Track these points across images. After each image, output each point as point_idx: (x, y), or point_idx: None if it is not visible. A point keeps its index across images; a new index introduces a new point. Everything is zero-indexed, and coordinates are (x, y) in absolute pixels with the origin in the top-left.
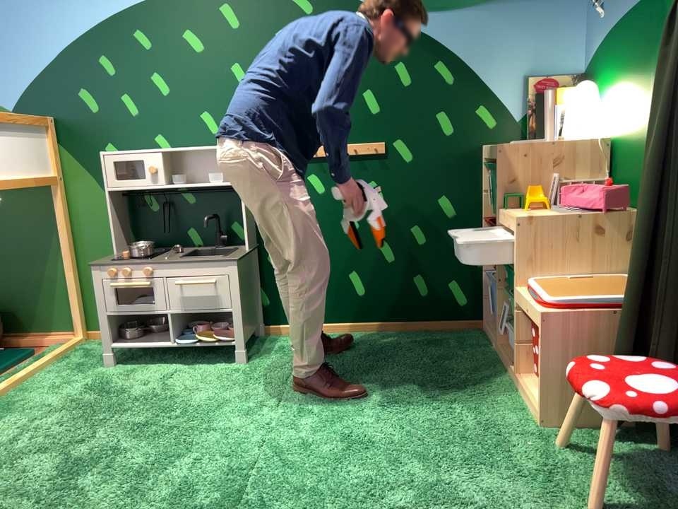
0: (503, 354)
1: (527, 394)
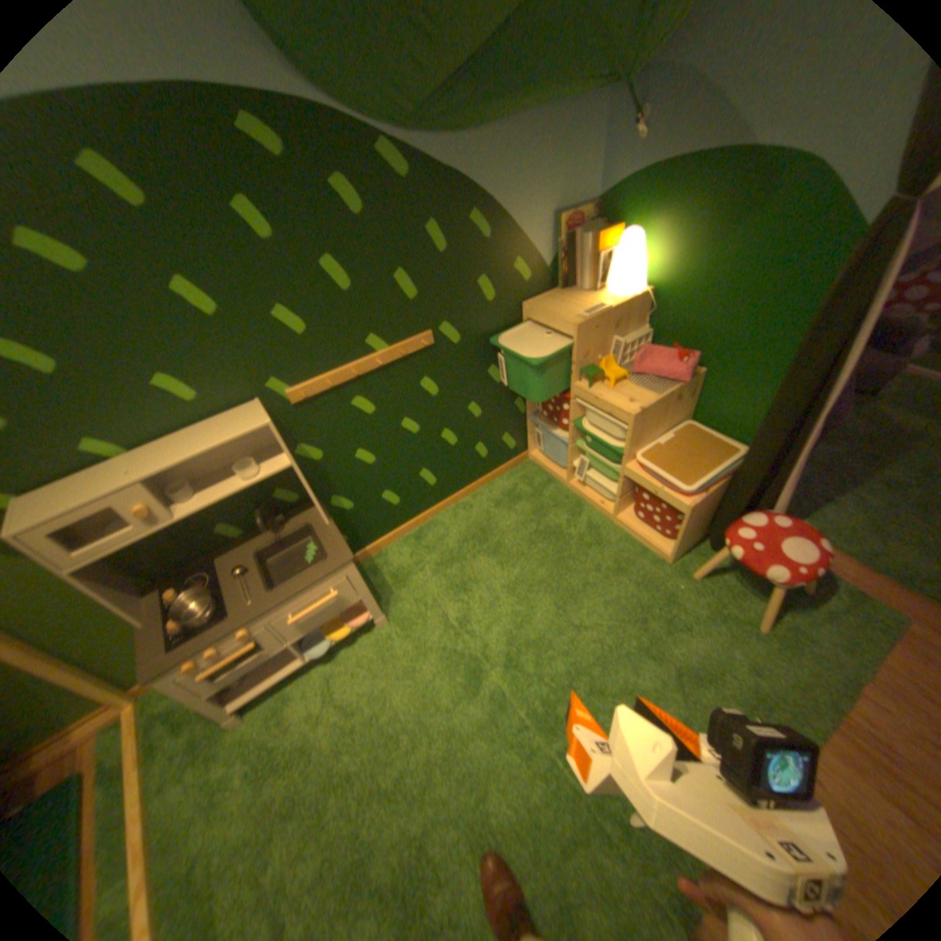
0: (581, 493)
1: (639, 536)
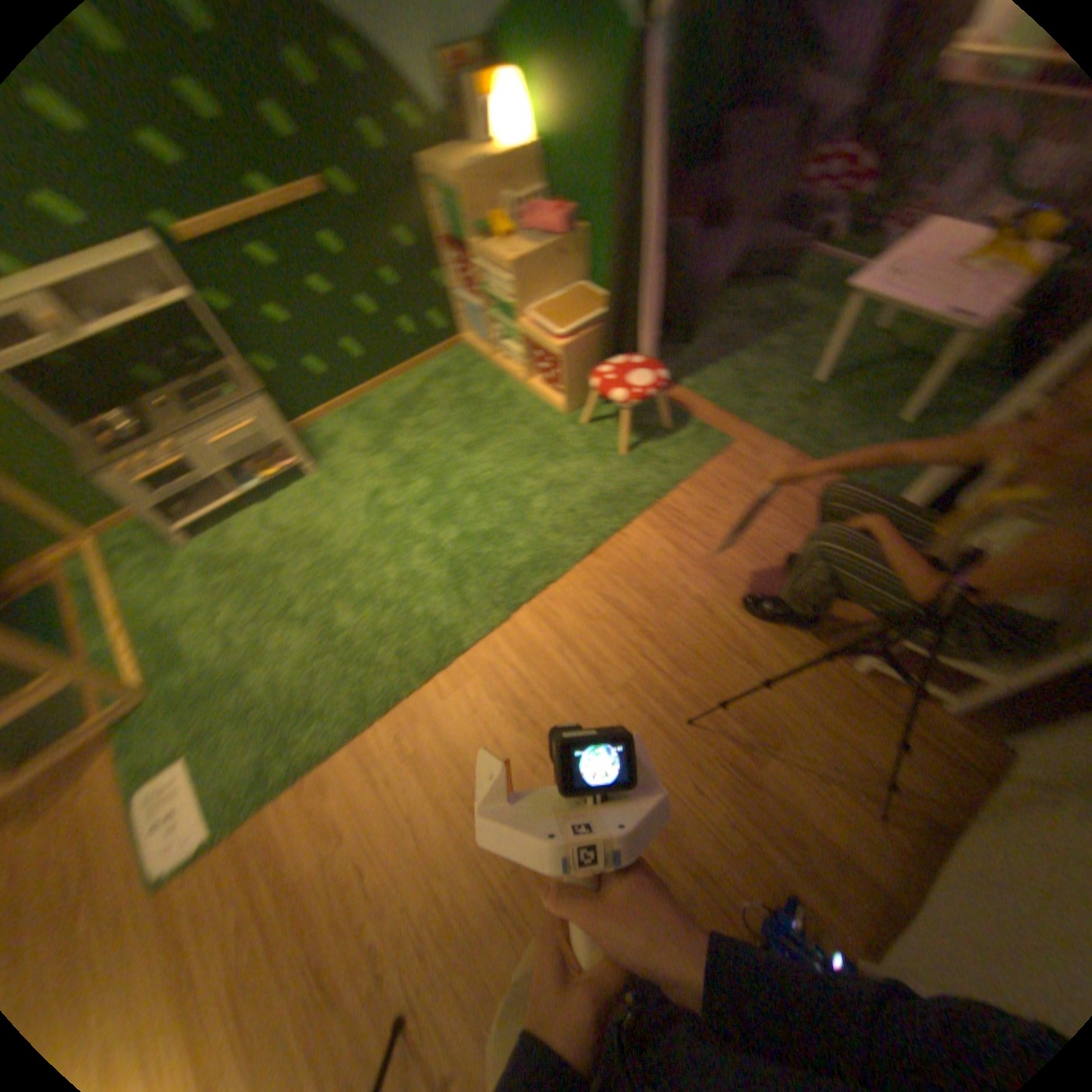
0: (506, 366)
1: (546, 396)
